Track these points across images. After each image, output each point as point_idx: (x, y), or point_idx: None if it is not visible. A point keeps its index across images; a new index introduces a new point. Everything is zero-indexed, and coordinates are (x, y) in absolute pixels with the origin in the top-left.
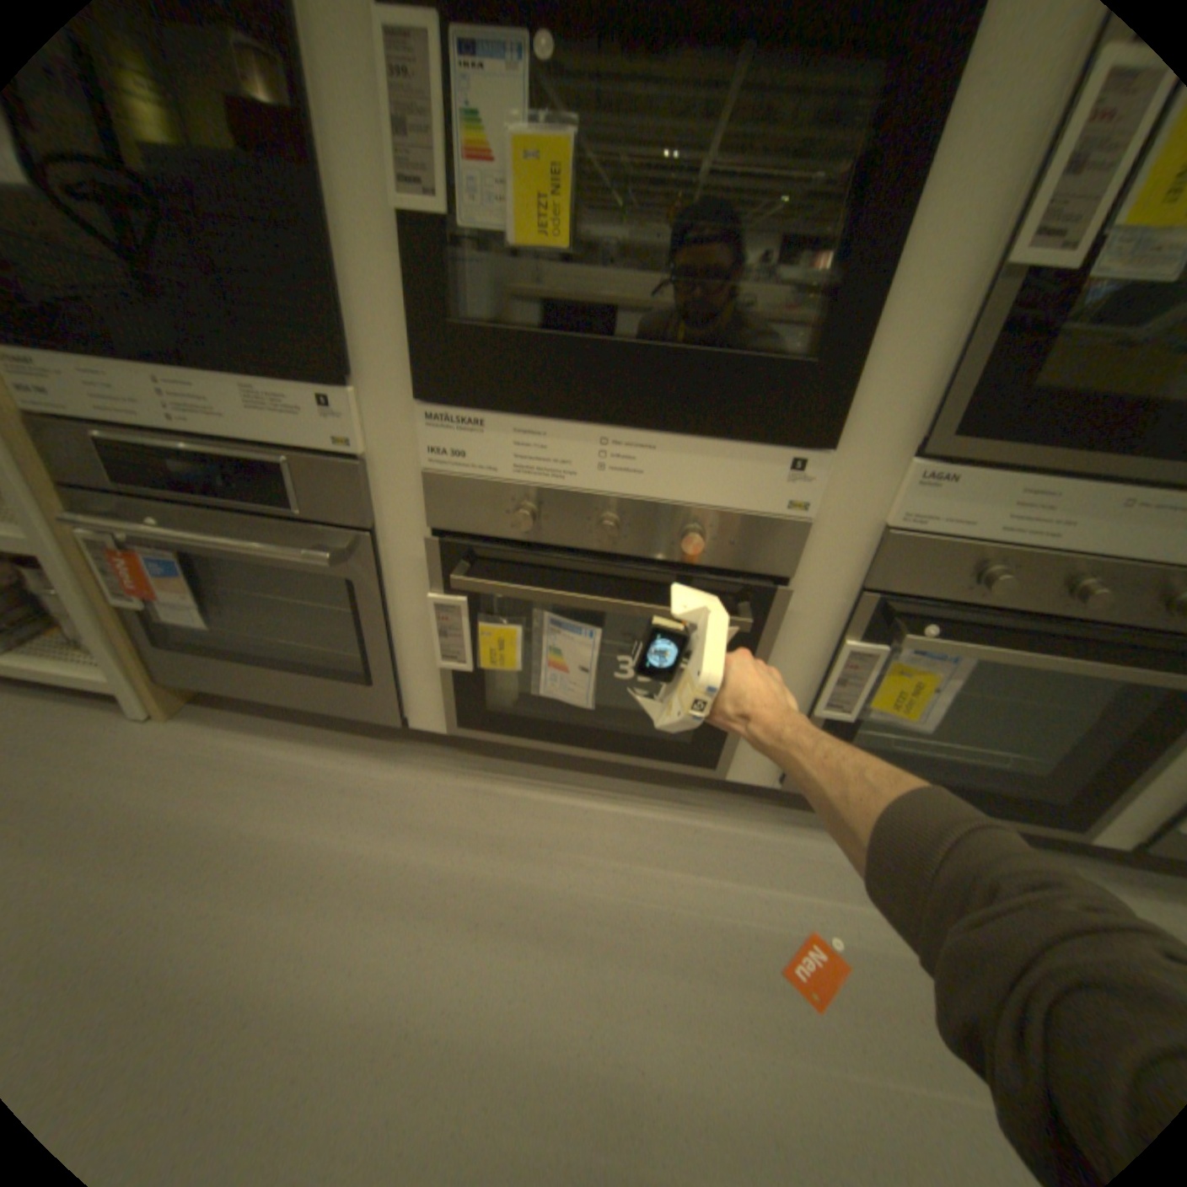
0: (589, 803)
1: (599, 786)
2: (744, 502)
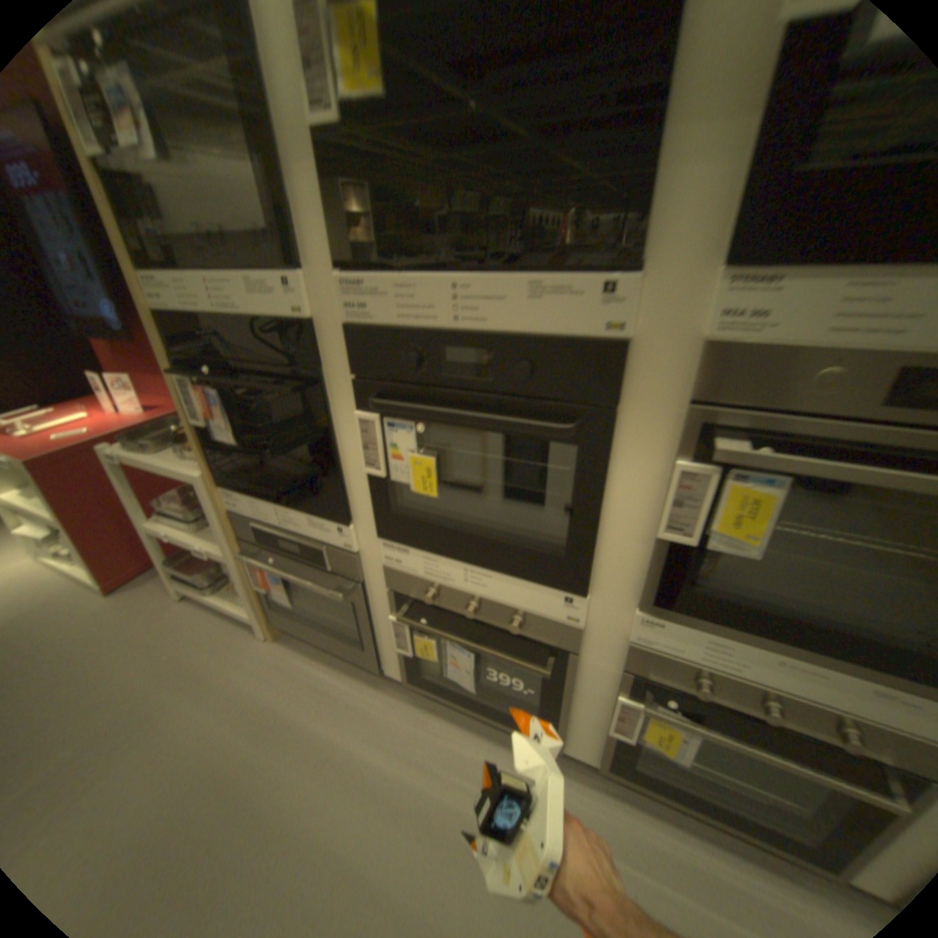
0: (481, 748)
1: (490, 736)
2: (544, 612)
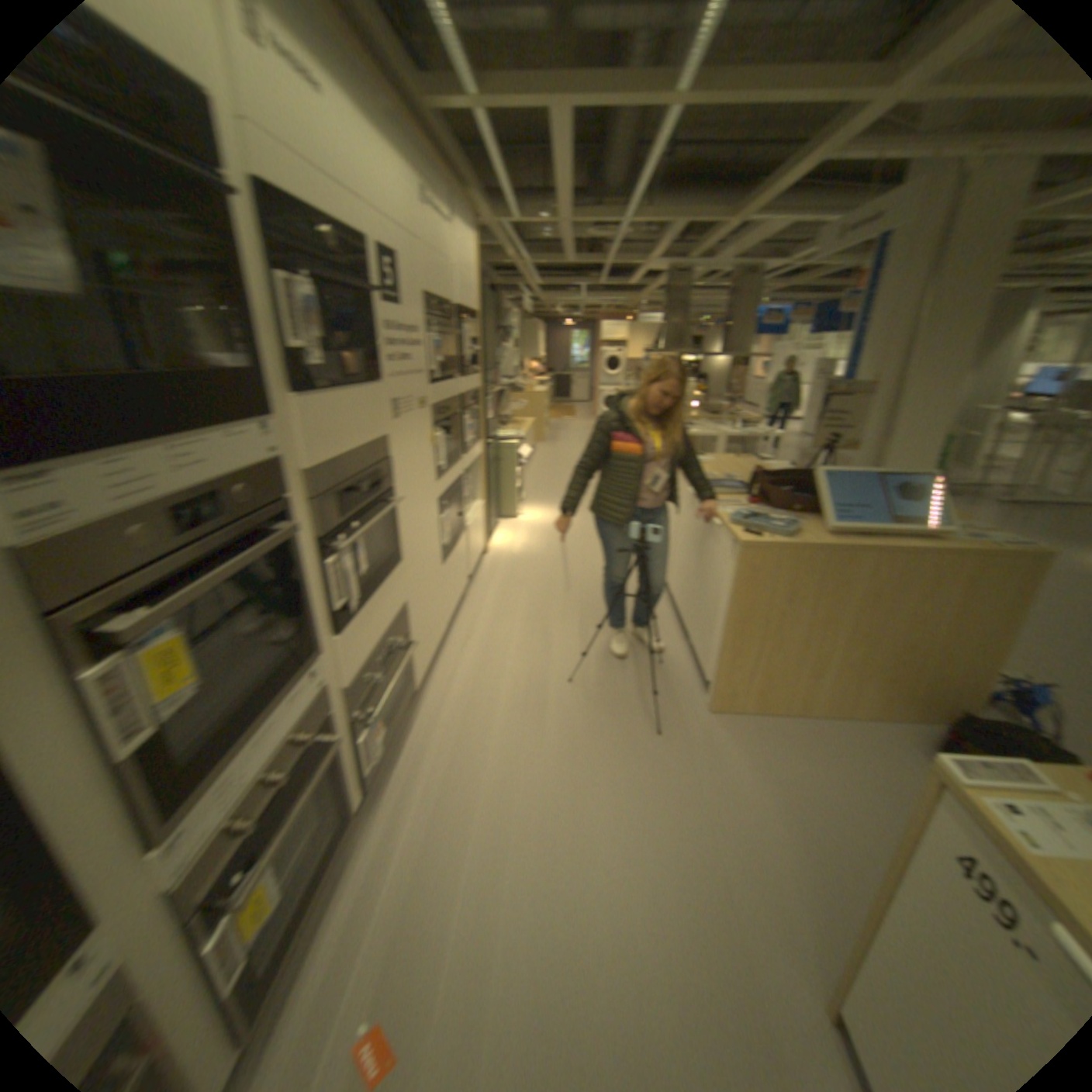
0: None
1: None
2: None
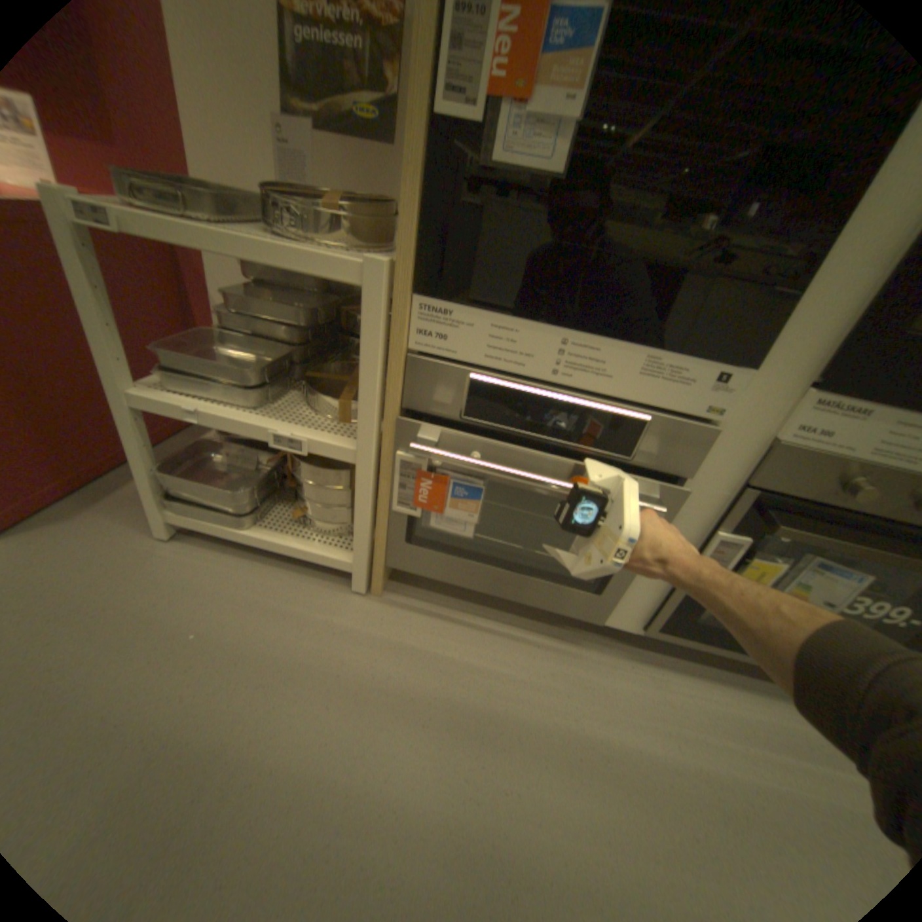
0: (750, 701)
1: (748, 685)
2: None
